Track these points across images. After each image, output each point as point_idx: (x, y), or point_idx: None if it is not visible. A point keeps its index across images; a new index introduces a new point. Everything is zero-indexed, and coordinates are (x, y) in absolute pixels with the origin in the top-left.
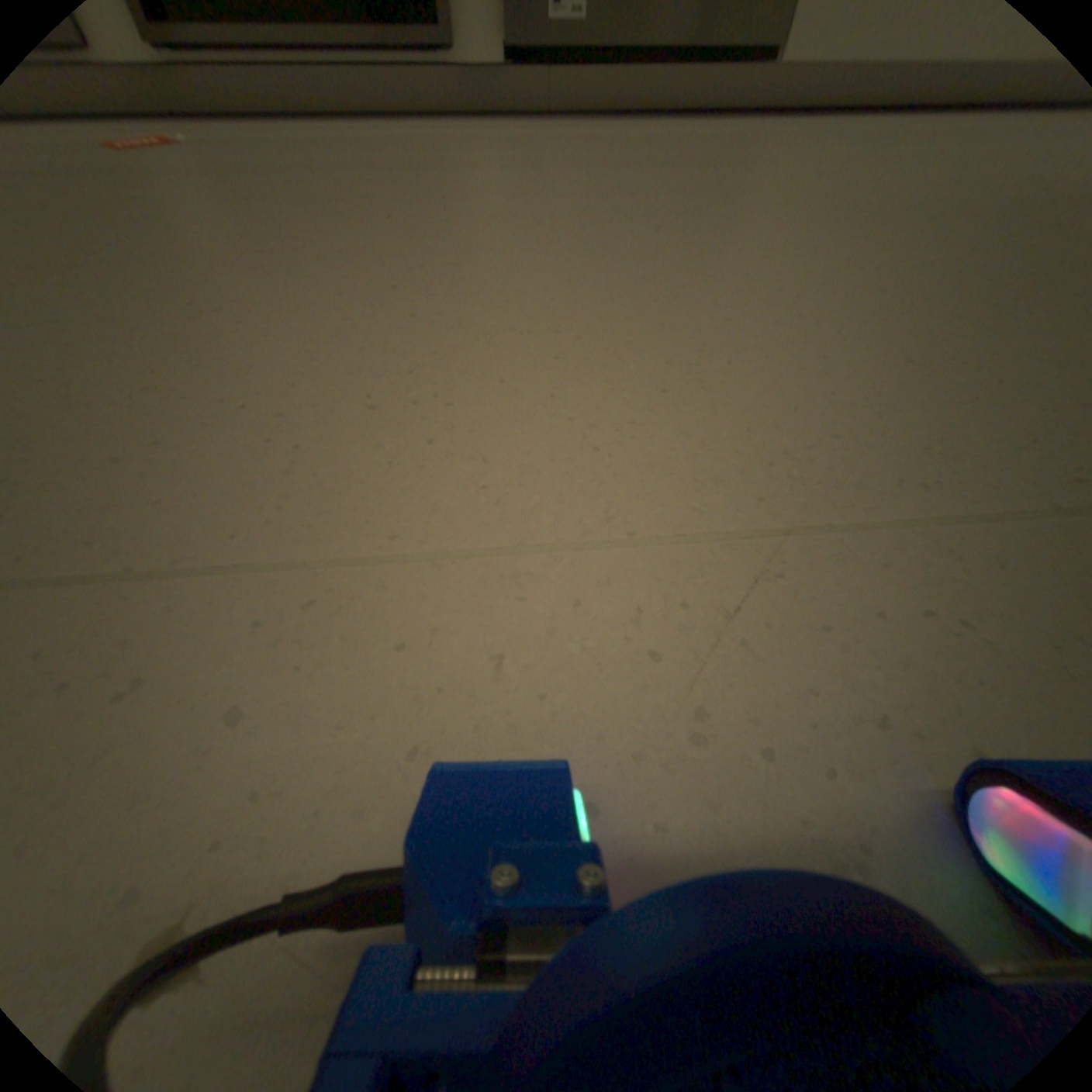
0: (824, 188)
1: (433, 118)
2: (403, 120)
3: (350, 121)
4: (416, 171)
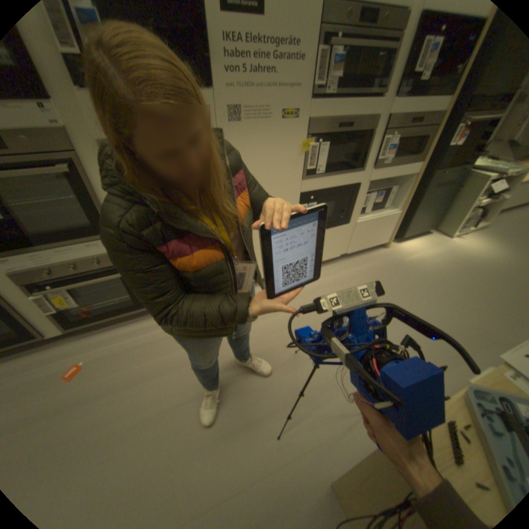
0: (235, 369)
1: (146, 317)
2: (138, 323)
3: (123, 329)
4: (152, 383)
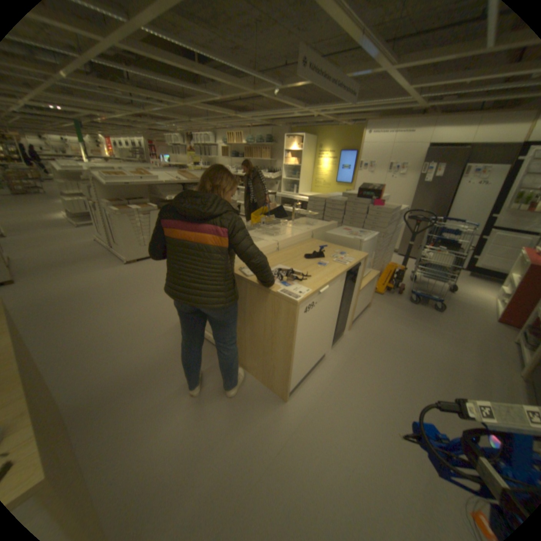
0: None
1: None
2: None
3: None
4: None
